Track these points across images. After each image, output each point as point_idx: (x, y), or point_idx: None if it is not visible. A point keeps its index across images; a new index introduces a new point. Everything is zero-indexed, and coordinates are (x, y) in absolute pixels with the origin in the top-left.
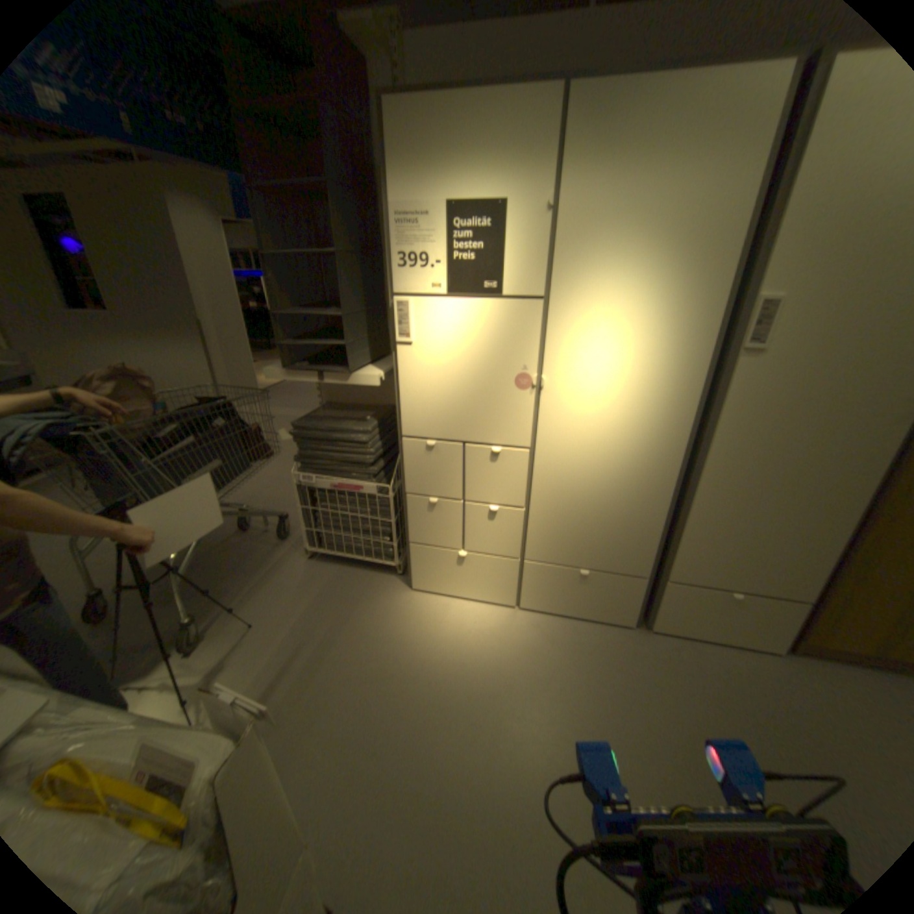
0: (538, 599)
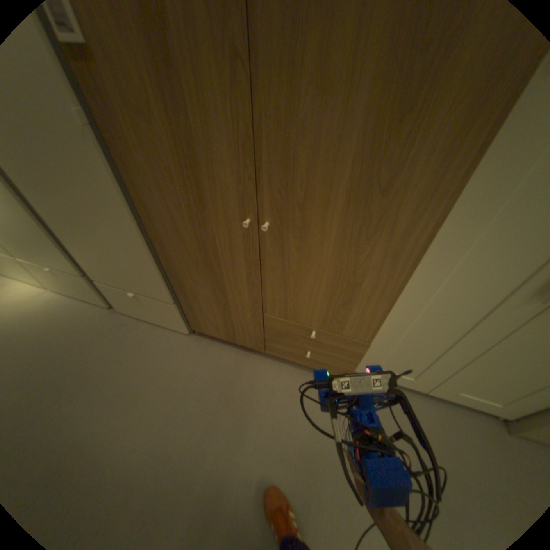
0: (50, 284)
